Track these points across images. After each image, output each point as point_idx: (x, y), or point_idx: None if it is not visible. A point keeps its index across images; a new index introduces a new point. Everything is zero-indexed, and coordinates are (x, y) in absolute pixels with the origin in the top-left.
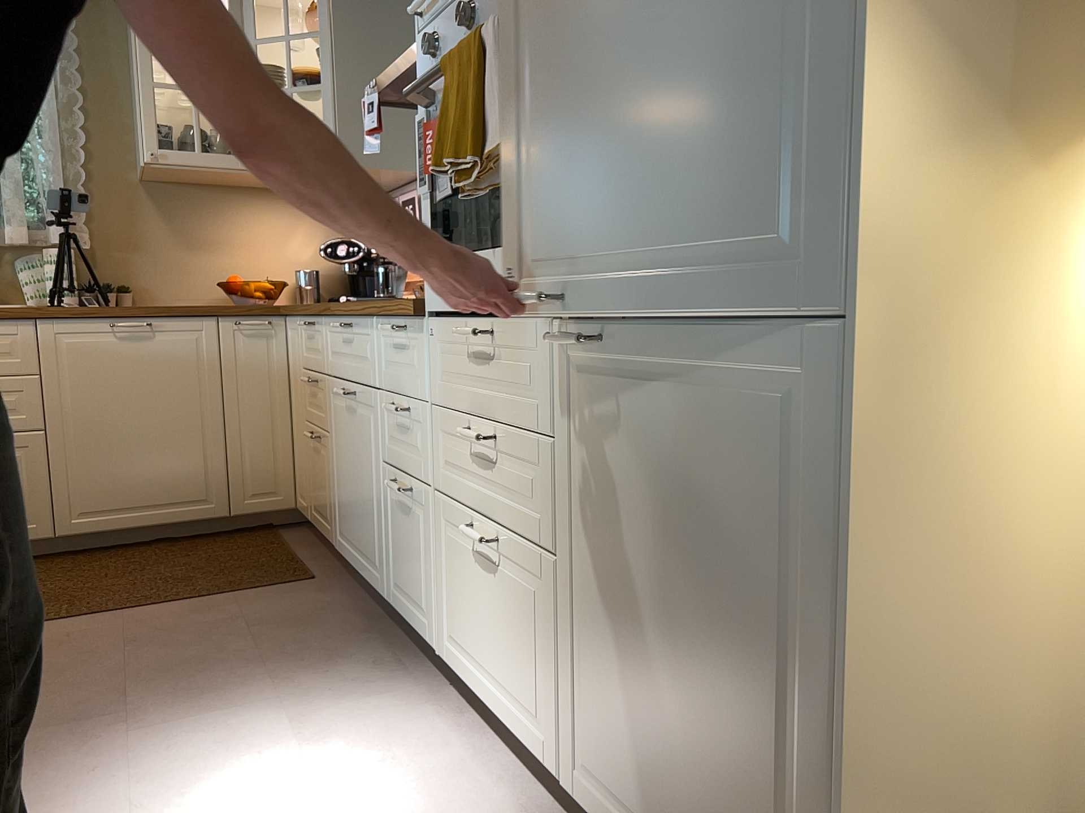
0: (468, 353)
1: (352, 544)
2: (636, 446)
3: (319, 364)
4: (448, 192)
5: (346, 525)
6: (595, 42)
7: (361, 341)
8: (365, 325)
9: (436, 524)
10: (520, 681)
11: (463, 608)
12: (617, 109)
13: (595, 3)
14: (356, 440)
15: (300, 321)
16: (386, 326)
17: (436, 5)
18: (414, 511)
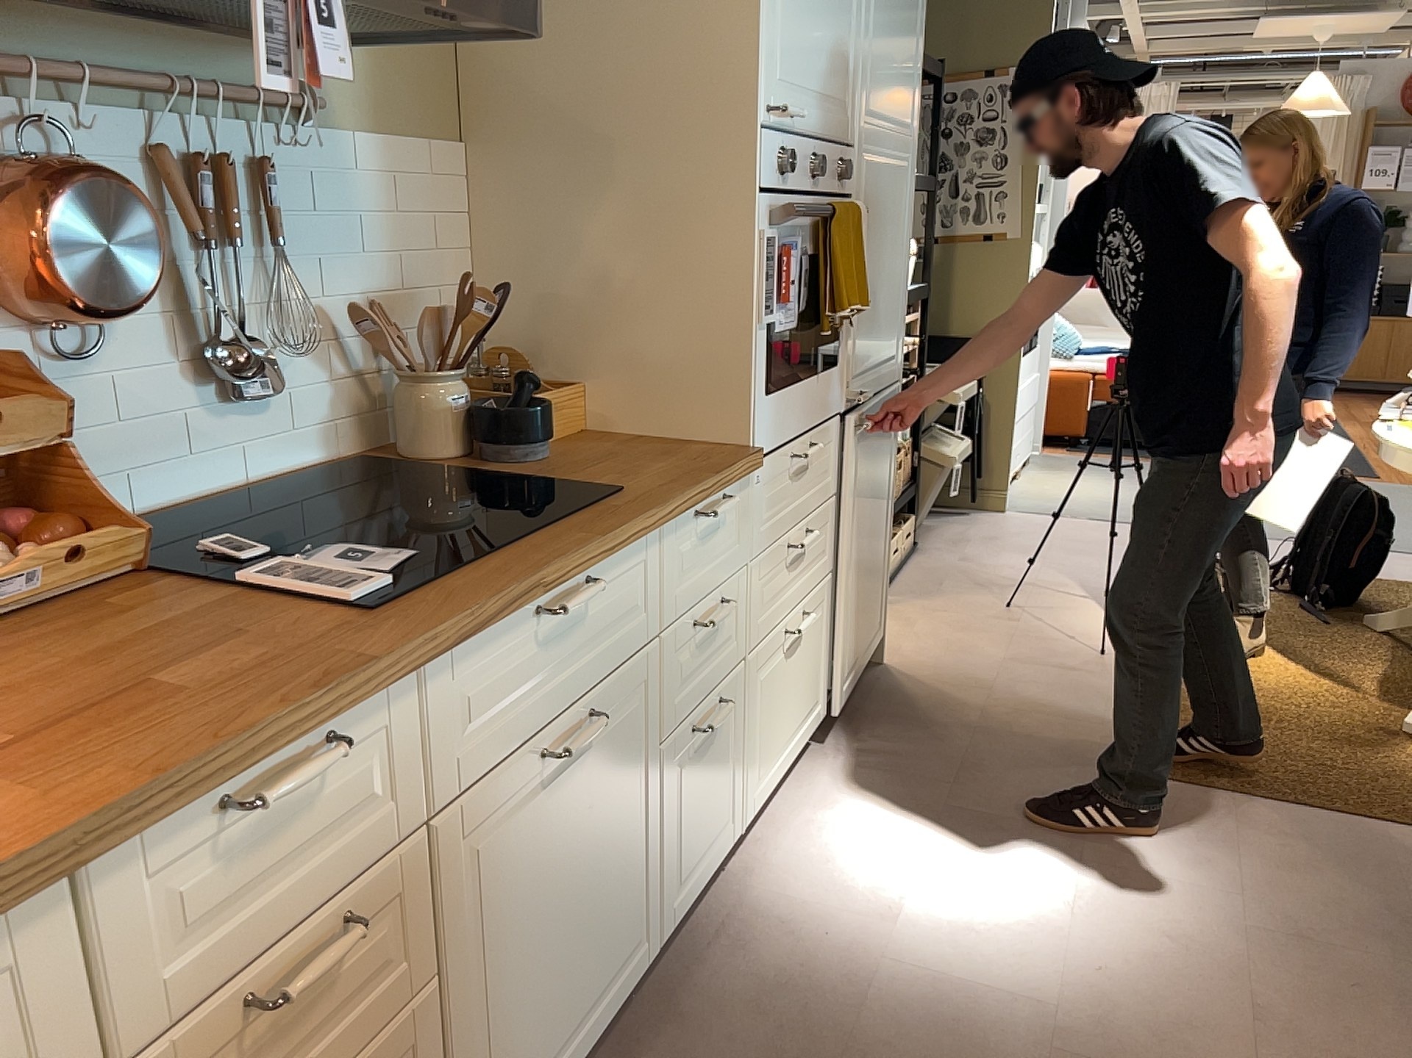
0: (789, 475)
1: (550, 1057)
2: (863, 463)
3: (365, 843)
4: (792, 325)
5: (531, 1054)
6: (866, 248)
7: (612, 591)
8: (629, 553)
9: (748, 688)
10: (809, 696)
11: (771, 724)
12: (869, 289)
13: (867, 226)
14: (586, 805)
15: (96, 876)
16: (687, 518)
17: (782, 118)
18: (718, 723)
